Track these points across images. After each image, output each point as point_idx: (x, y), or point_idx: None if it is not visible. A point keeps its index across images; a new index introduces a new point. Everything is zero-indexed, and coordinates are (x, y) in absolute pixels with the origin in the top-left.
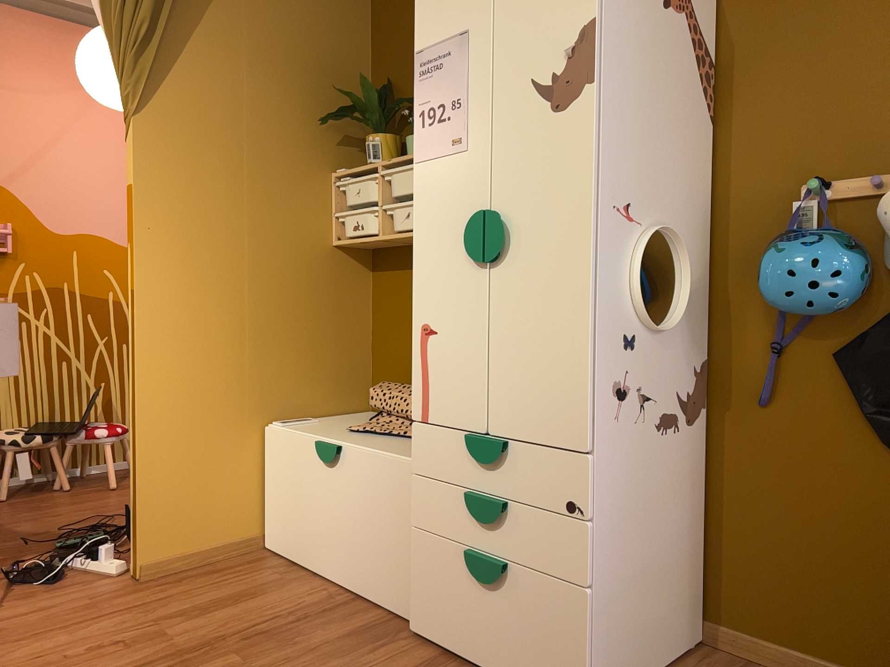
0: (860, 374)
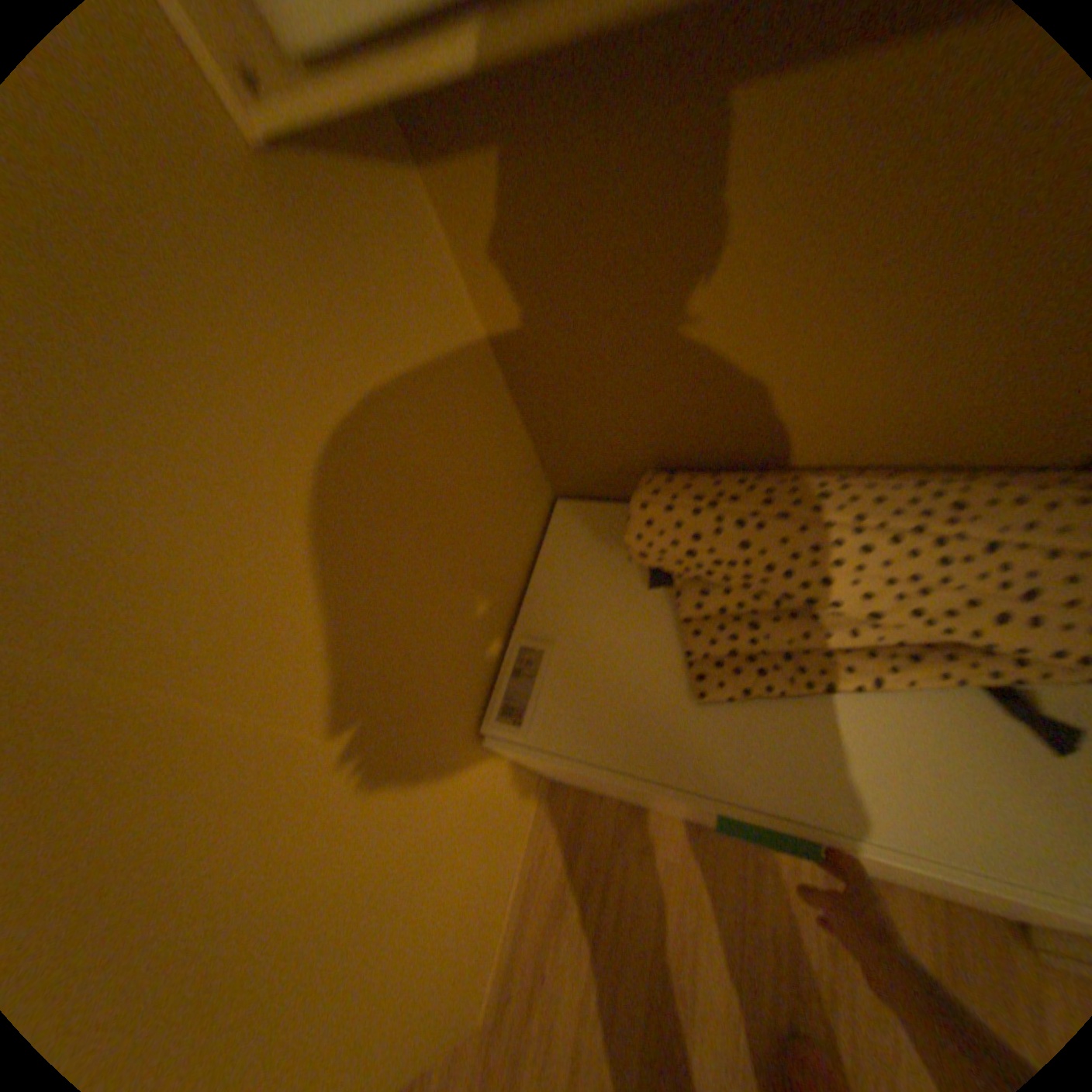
0: None
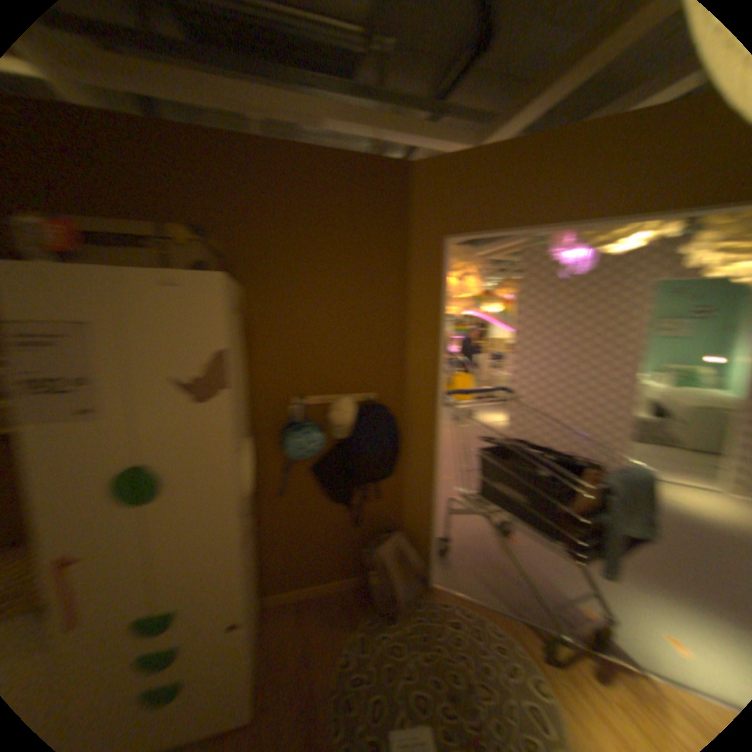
0: (318, 478)
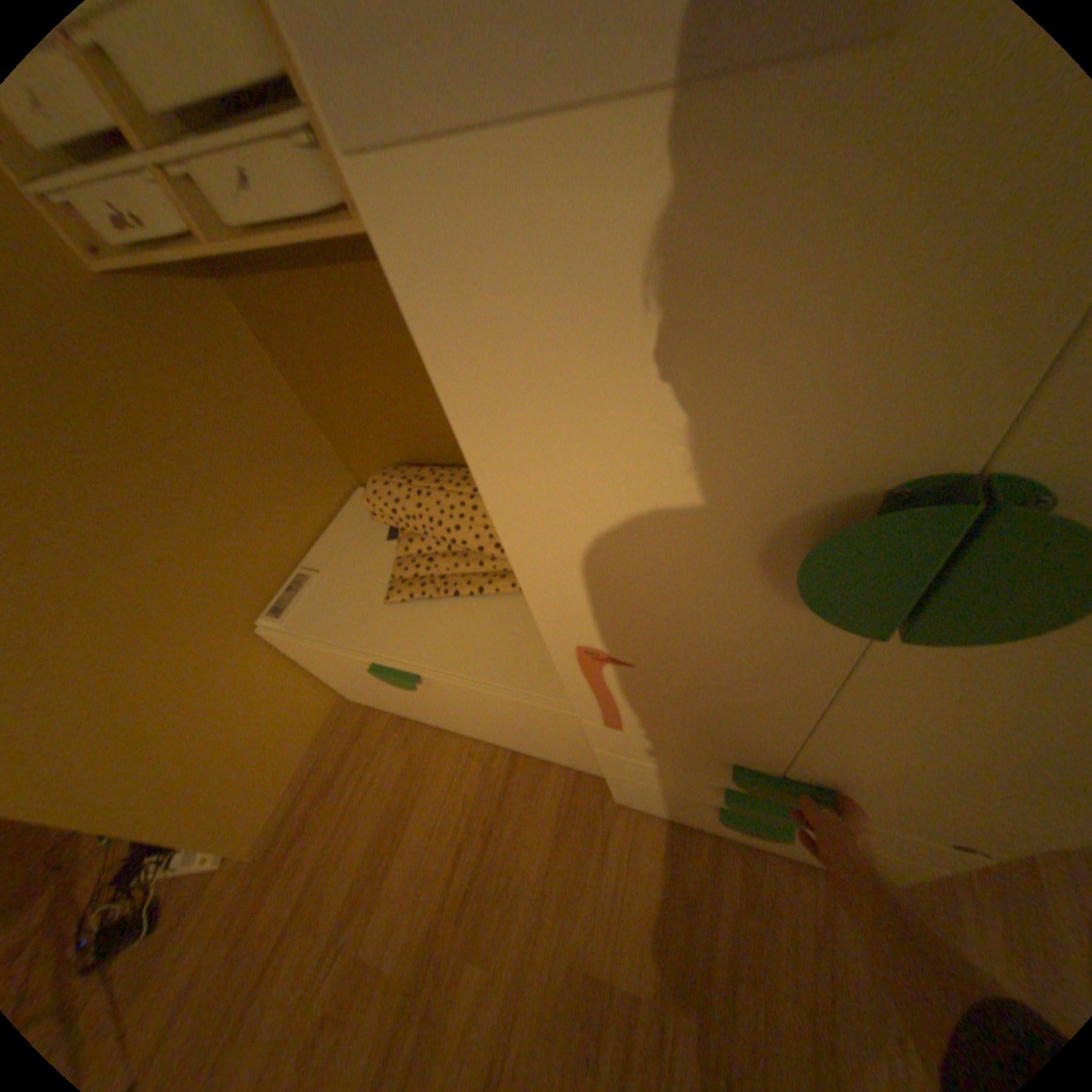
0: None
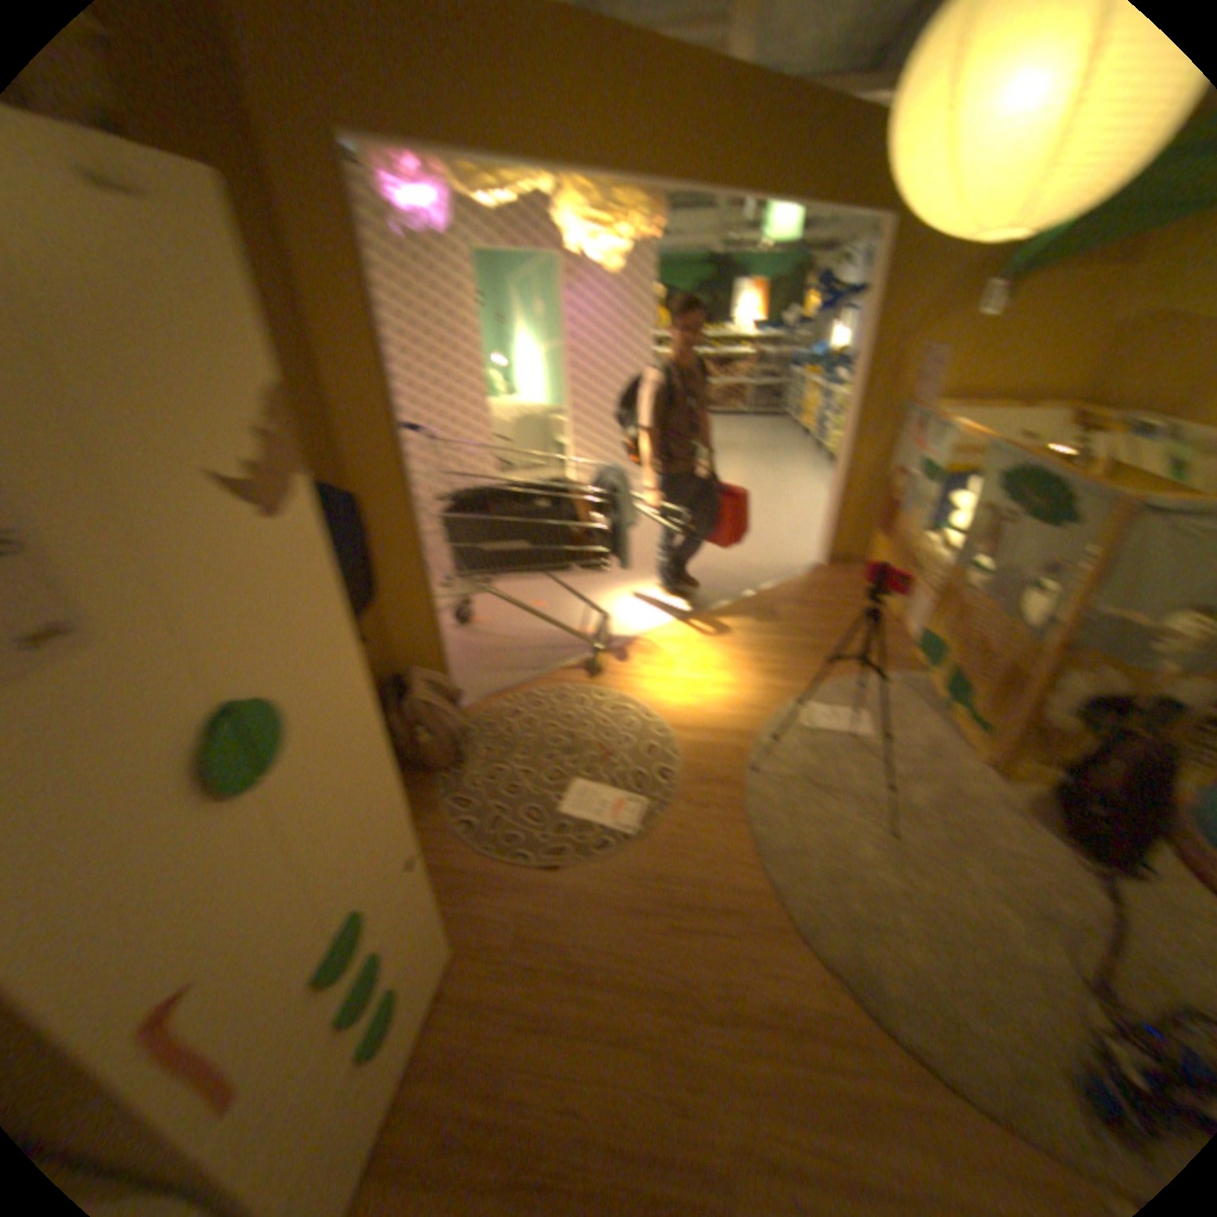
0: None
